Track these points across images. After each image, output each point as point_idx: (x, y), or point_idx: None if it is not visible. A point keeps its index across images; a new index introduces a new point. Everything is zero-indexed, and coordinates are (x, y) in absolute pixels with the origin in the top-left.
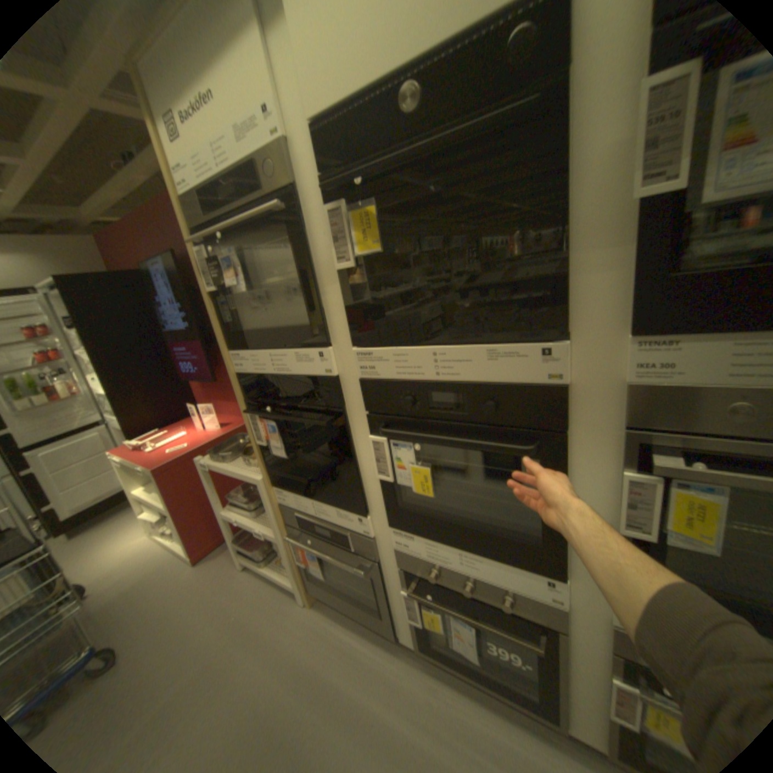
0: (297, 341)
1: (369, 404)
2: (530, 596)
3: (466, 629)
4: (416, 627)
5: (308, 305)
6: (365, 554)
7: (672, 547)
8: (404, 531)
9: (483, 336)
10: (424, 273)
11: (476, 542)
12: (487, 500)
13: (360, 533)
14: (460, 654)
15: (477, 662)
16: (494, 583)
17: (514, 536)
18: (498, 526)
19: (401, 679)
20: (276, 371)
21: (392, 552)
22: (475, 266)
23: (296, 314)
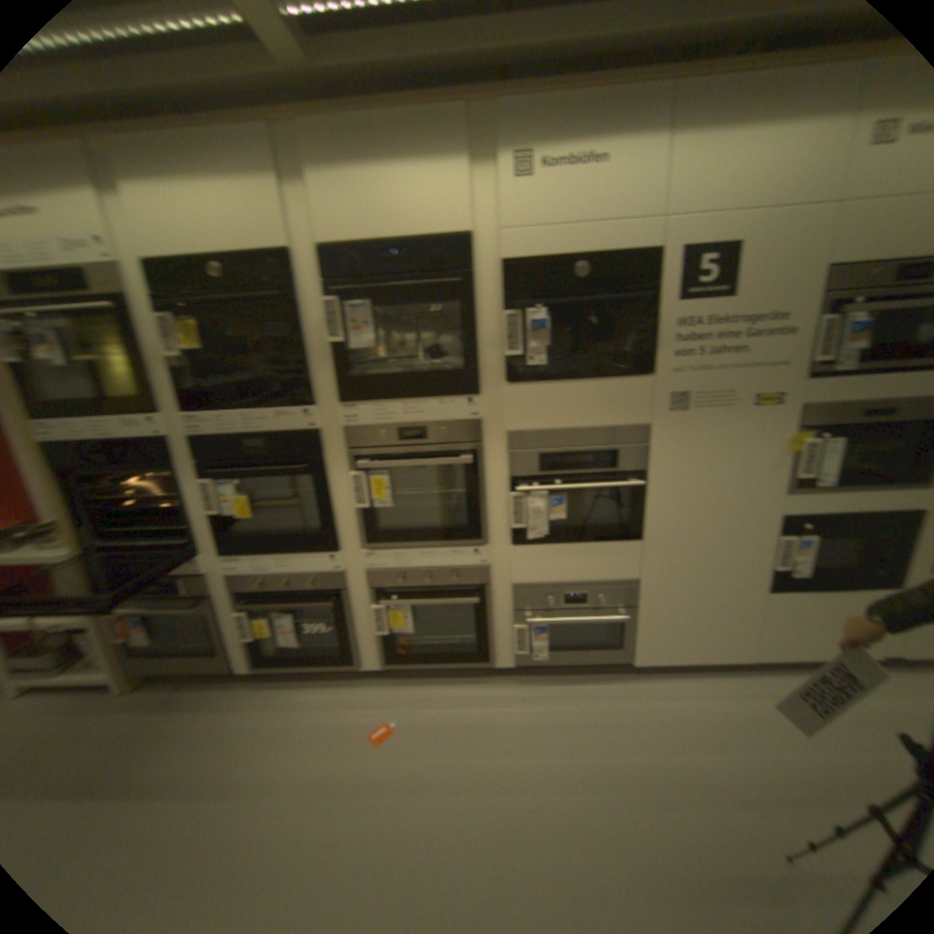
0: (113, 412)
1: (190, 457)
2: (318, 573)
3: (281, 621)
4: (243, 647)
5: (128, 382)
6: (191, 595)
7: (373, 511)
8: (227, 558)
9: (269, 406)
10: (229, 366)
11: (280, 546)
12: (287, 518)
13: (185, 579)
14: (280, 649)
15: (292, 646)
16: (296, 574)
17: (304, 534)
18: (295, 533)
19: (233, 704)
20: (89, 439)
21: (217, 584)
22: (265, 365)
23: (114, 389)
